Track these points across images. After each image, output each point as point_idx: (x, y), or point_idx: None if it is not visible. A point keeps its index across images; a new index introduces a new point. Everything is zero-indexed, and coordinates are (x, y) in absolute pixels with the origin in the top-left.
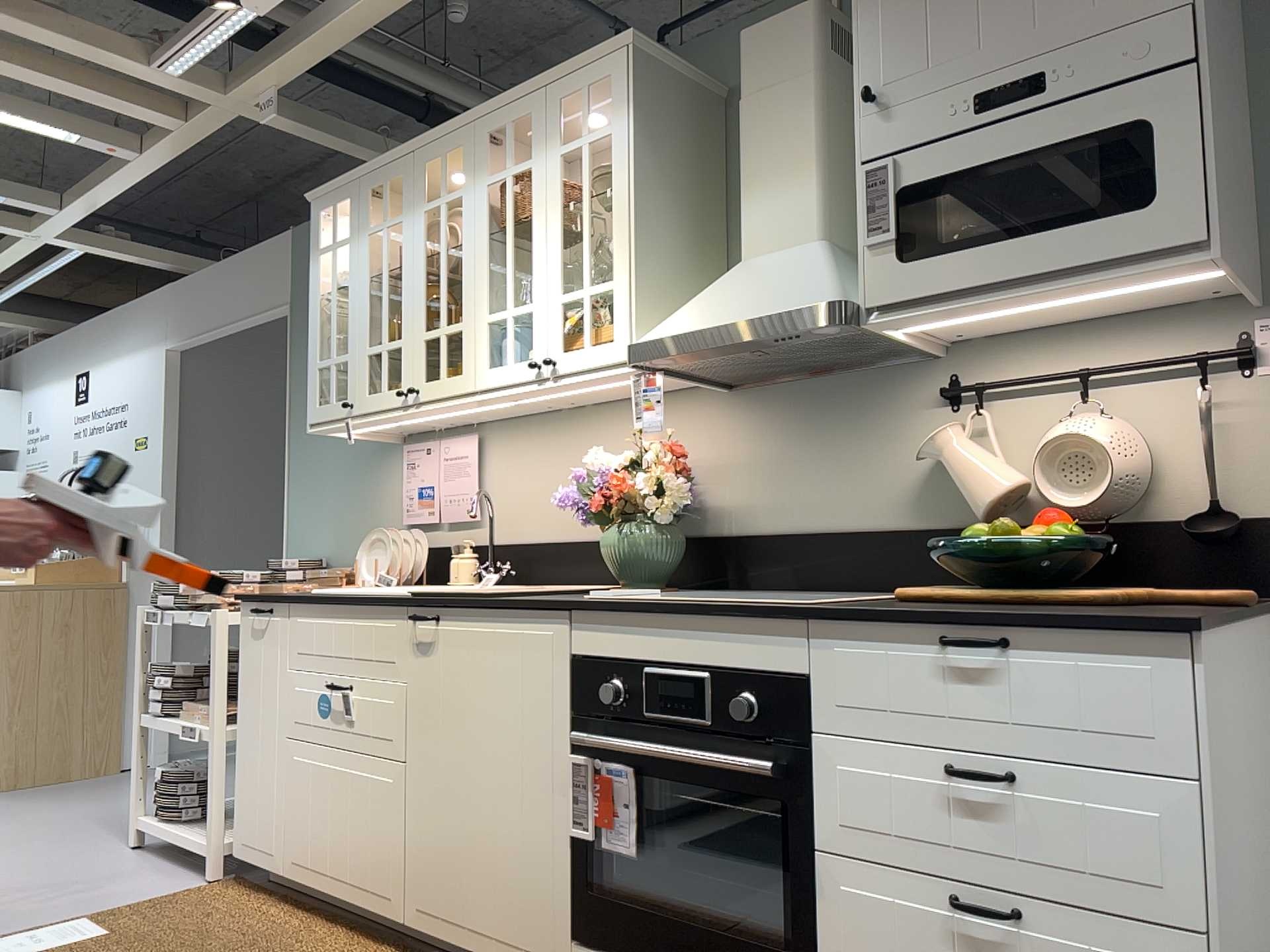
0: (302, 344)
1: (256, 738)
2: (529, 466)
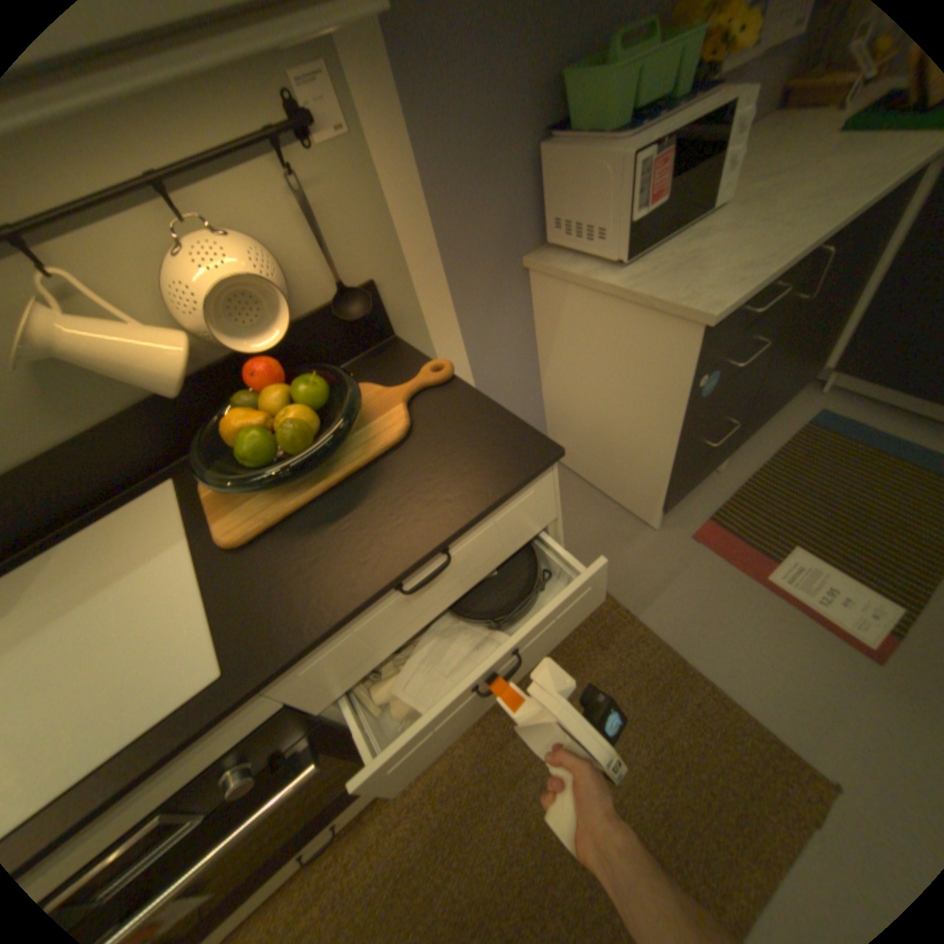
0: None
1: None
2: None
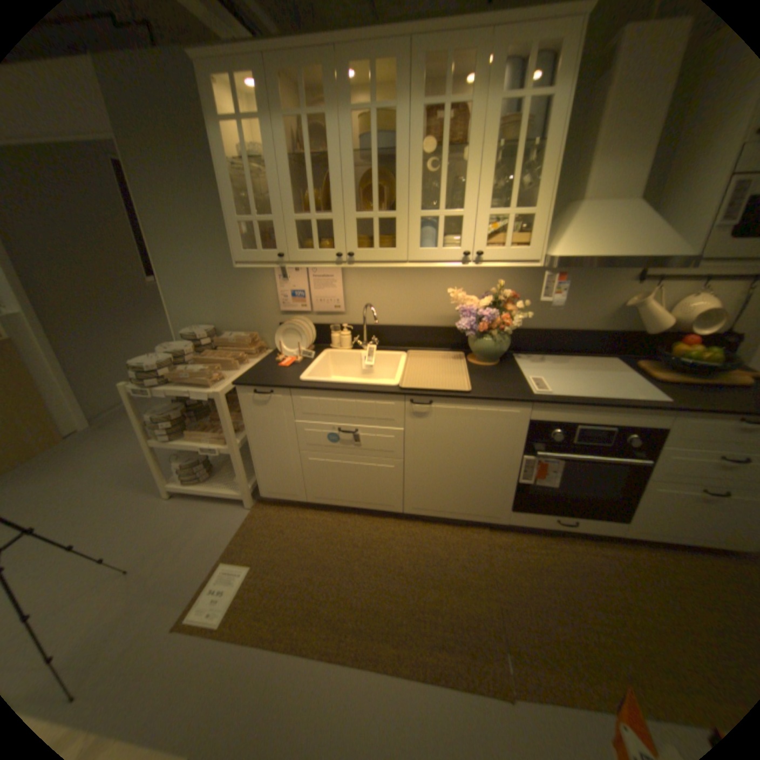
0: (140, 173)
1: (271, 451)
2: (381, 285)
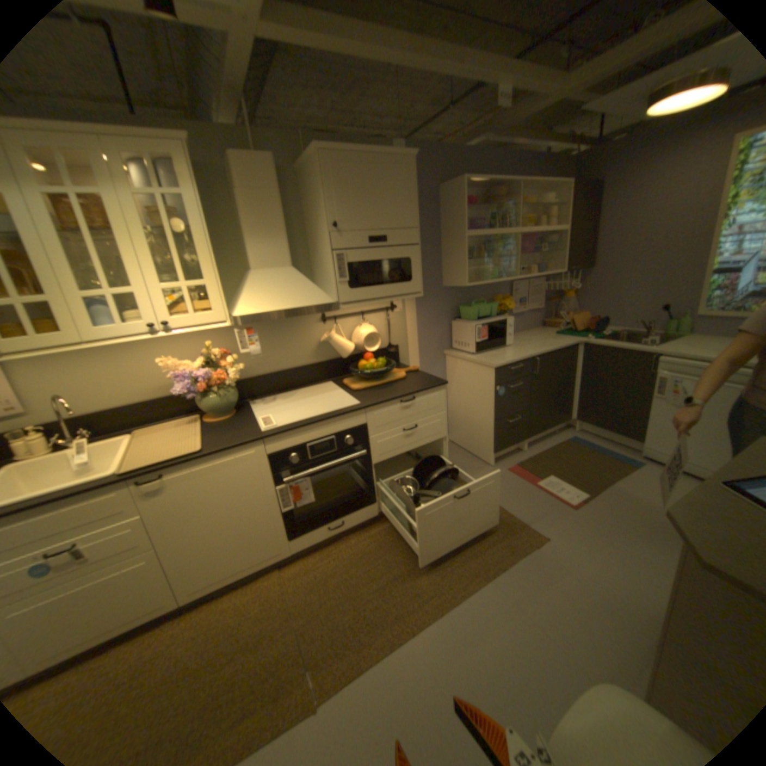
0: None
1: None
2: (73, 371)
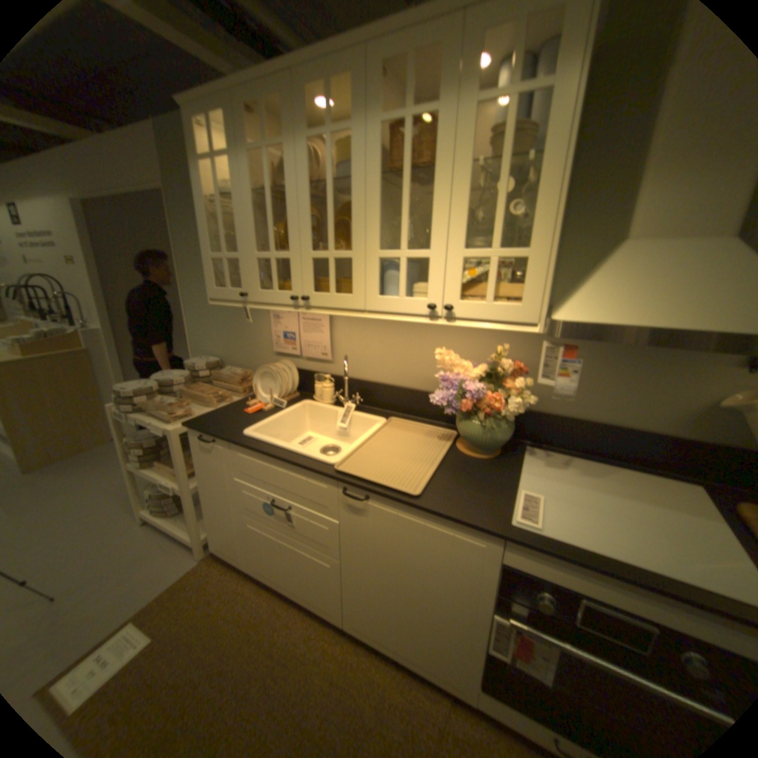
0: (175, 213)
1: (215, 504)
2: (369, 334)
